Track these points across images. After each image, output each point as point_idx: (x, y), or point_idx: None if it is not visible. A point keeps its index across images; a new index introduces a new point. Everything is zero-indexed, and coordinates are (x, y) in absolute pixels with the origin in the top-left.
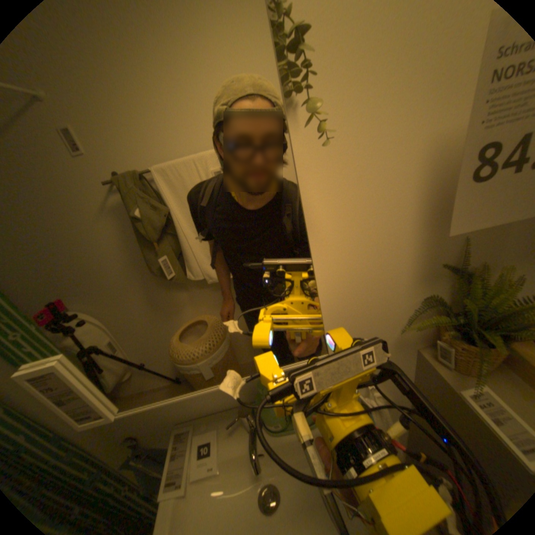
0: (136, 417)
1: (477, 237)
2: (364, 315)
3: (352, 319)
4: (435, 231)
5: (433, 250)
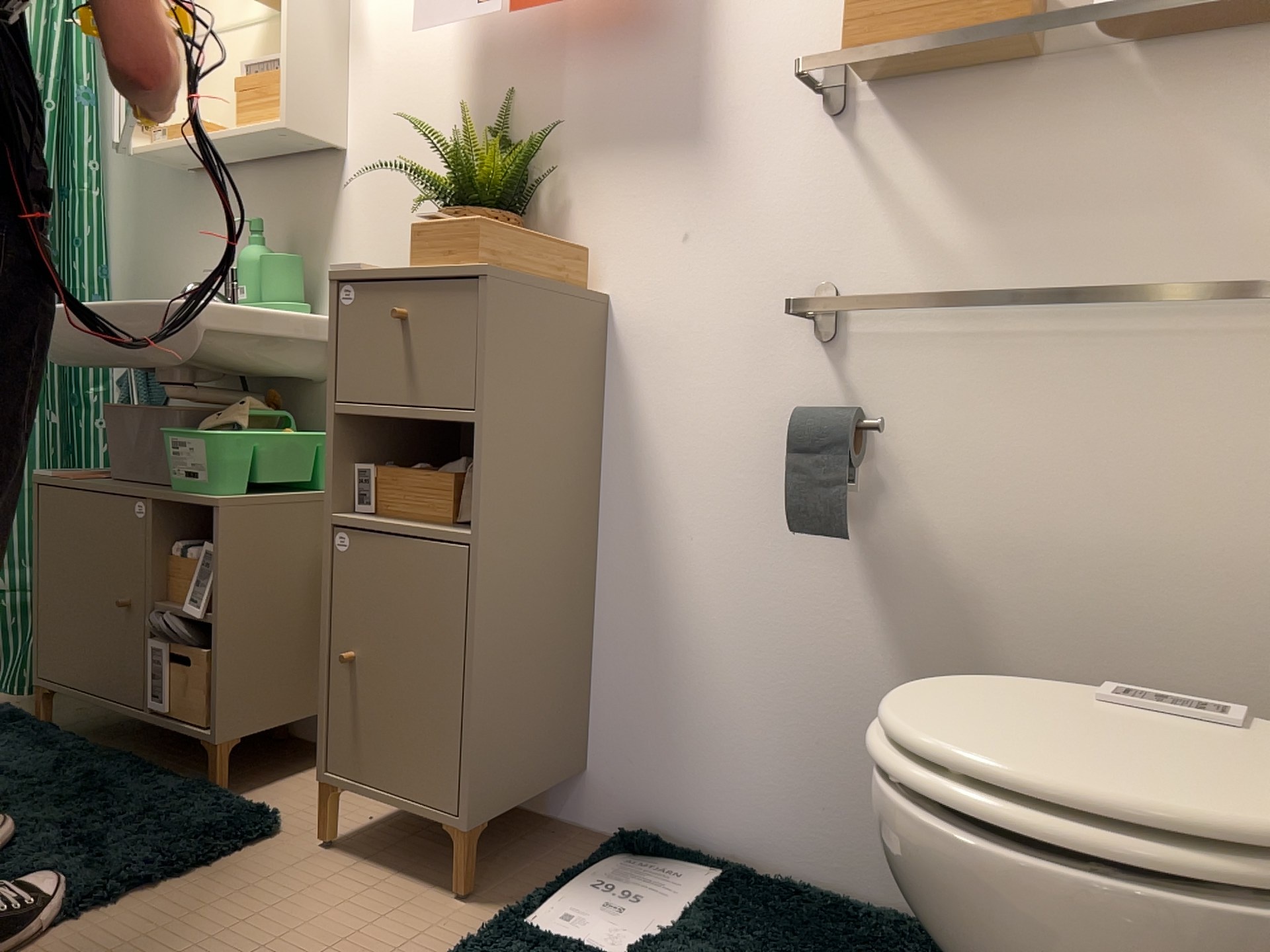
0: (176, 285)
1: (526, 99)
2: (404, 195)
3: (392, 198)
4: (479, 80)
5: (478, 107)
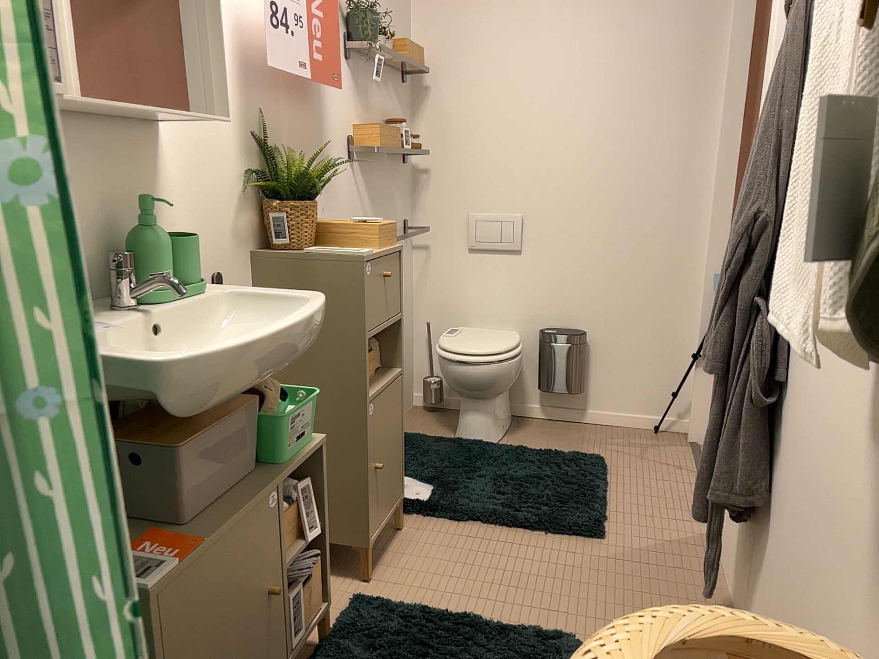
0: None
1: (267, 117)
2: (208, 172)
3: (200, 172)
4: (244, 92)
5: (245, 113)
